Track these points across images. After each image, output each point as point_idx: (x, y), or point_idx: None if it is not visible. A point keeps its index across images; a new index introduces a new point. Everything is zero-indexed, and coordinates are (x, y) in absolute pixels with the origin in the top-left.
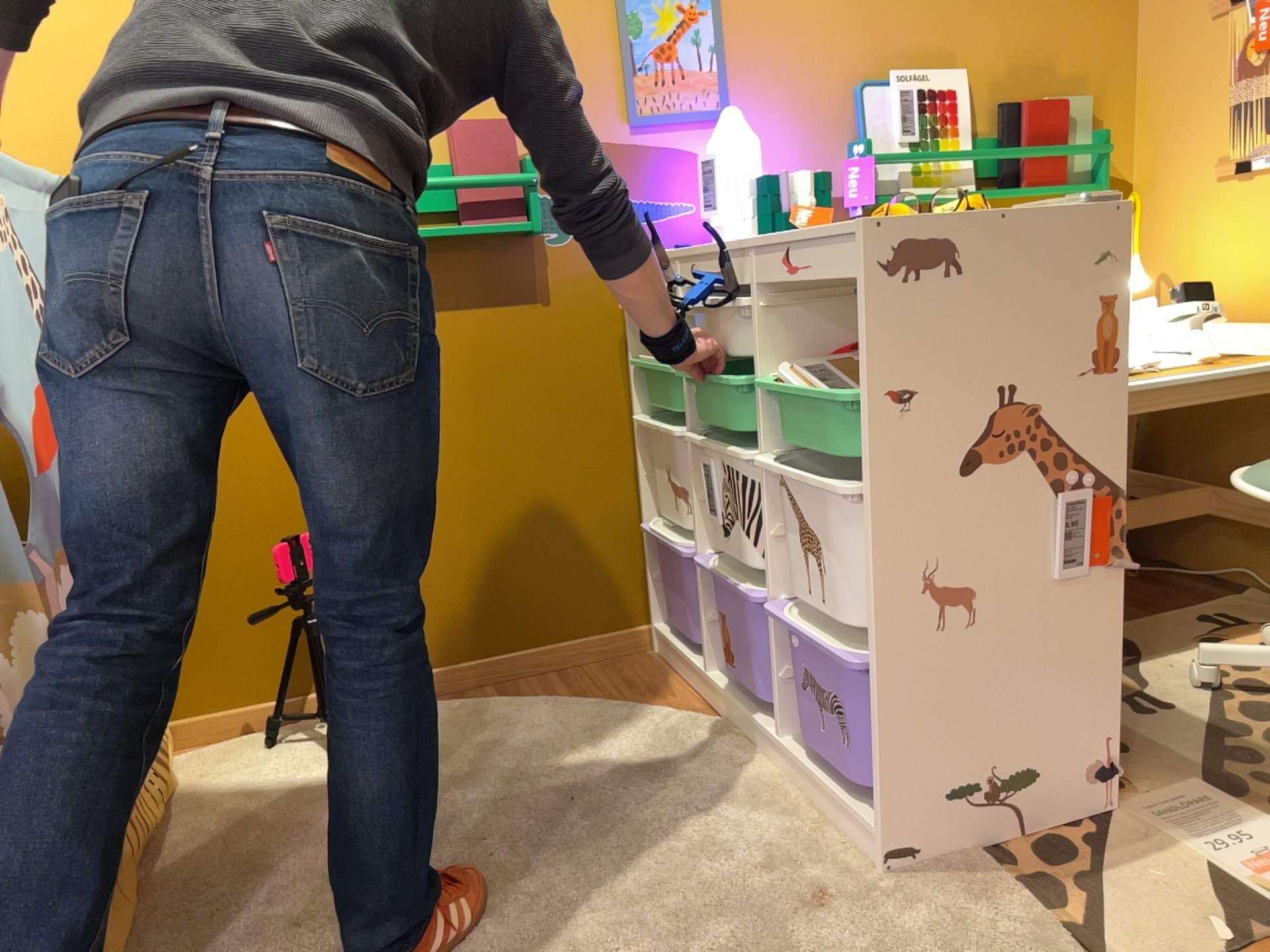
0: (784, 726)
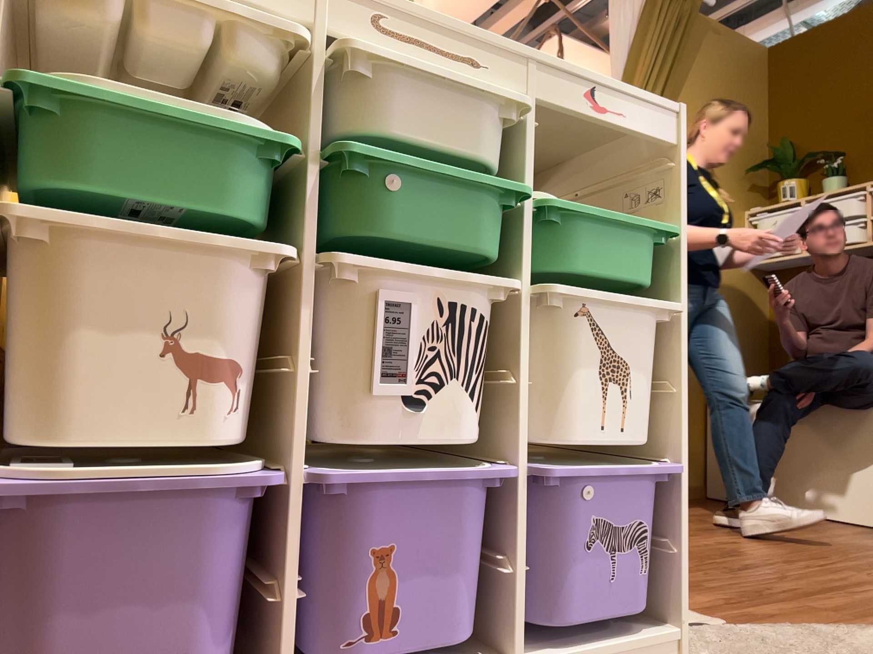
0: (519, 632)
